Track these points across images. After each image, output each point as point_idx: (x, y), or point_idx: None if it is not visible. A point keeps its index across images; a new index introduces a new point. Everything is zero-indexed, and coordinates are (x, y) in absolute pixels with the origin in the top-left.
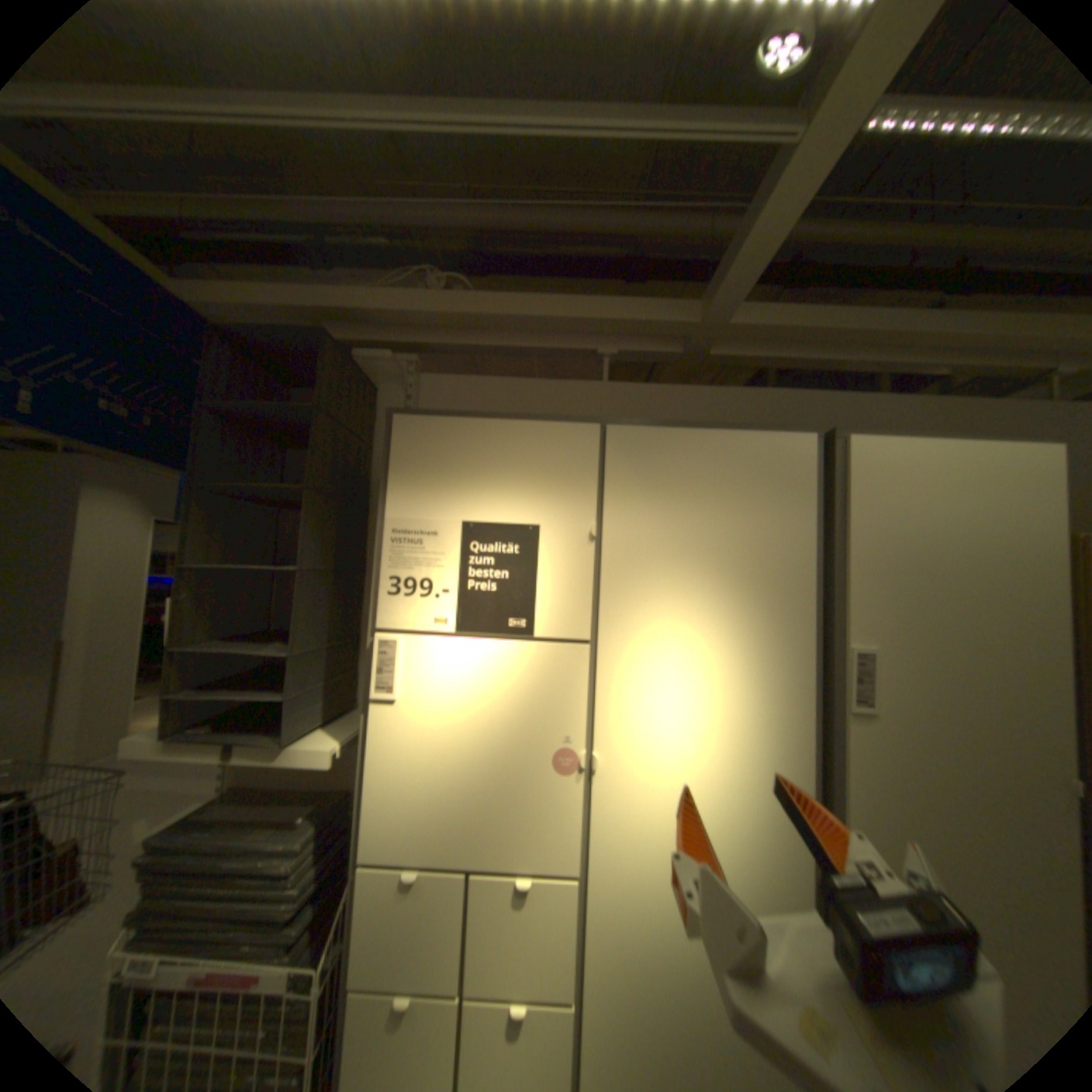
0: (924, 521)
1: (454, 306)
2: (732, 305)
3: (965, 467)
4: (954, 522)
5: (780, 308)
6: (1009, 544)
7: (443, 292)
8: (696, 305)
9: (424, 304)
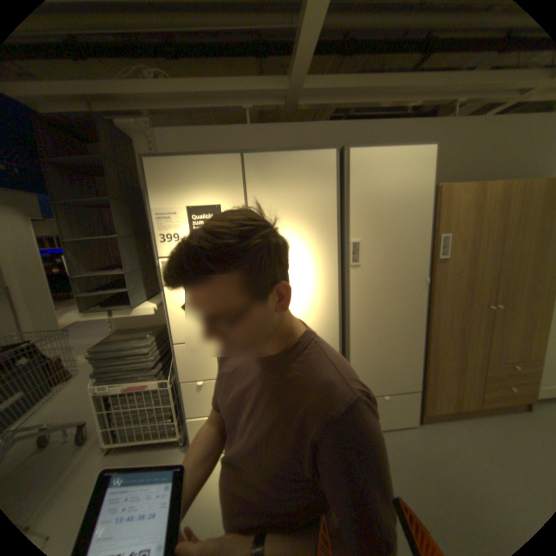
0: (379, 185)
1: (161, 89)
2: (303, 78)
3: (396, 159)
4: (391, 185)
5: (326, 78)
6: (411, 191)
7: (153, 81)
8: (285, 79)
9: (144, 89)
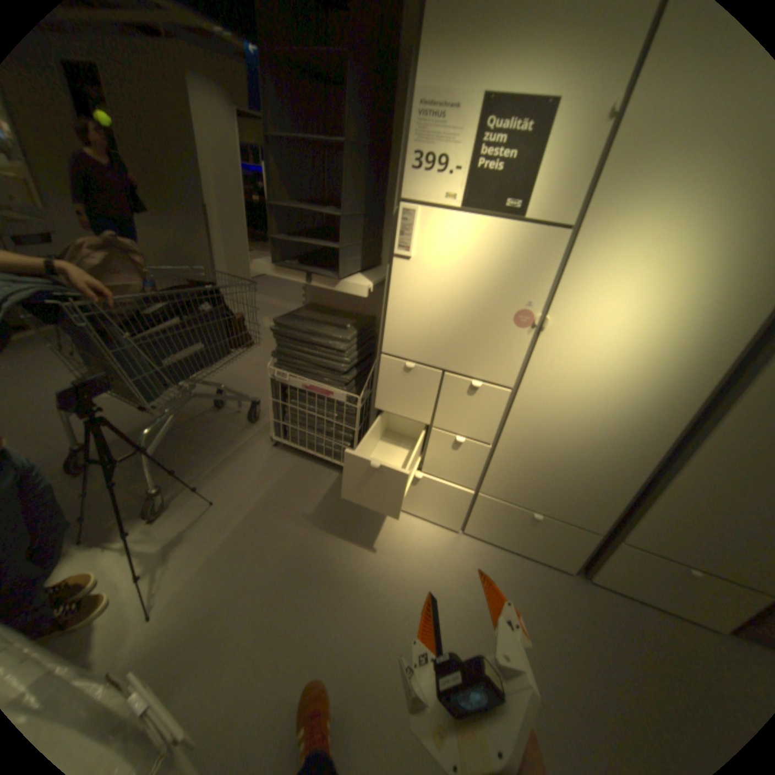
0: None
1: None
2: None
3: None
4: None
5: None
6: None
7: None
8: None
9: None
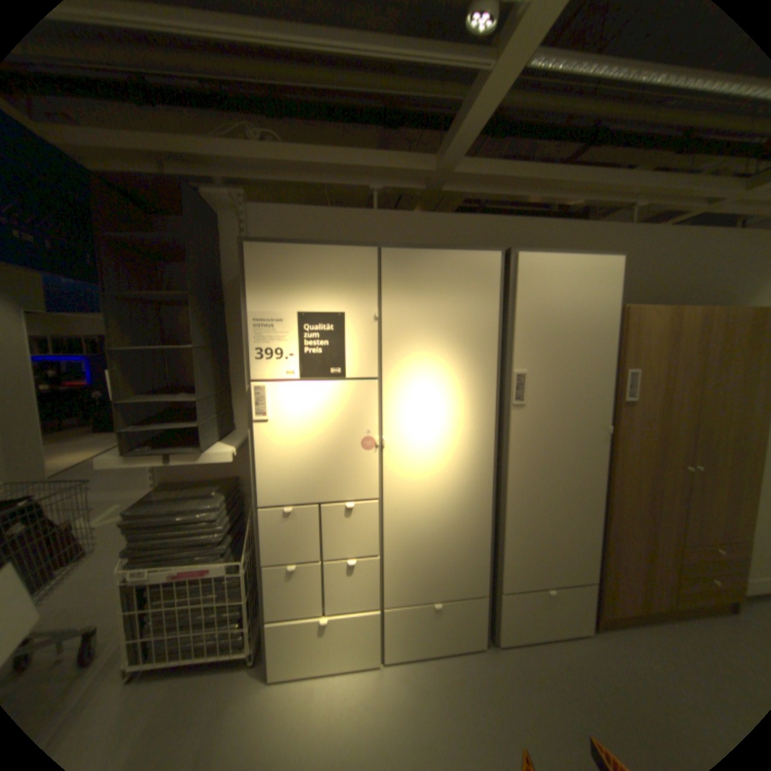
0: (553, 301)
1: (268, 154)
2: (455, 160)
3: (576, 270)
4: (568, 302)
5: (484, 162)
6: (593, 312)
7: (259, 143)
8: (433, 159)
9: (246, 153)
